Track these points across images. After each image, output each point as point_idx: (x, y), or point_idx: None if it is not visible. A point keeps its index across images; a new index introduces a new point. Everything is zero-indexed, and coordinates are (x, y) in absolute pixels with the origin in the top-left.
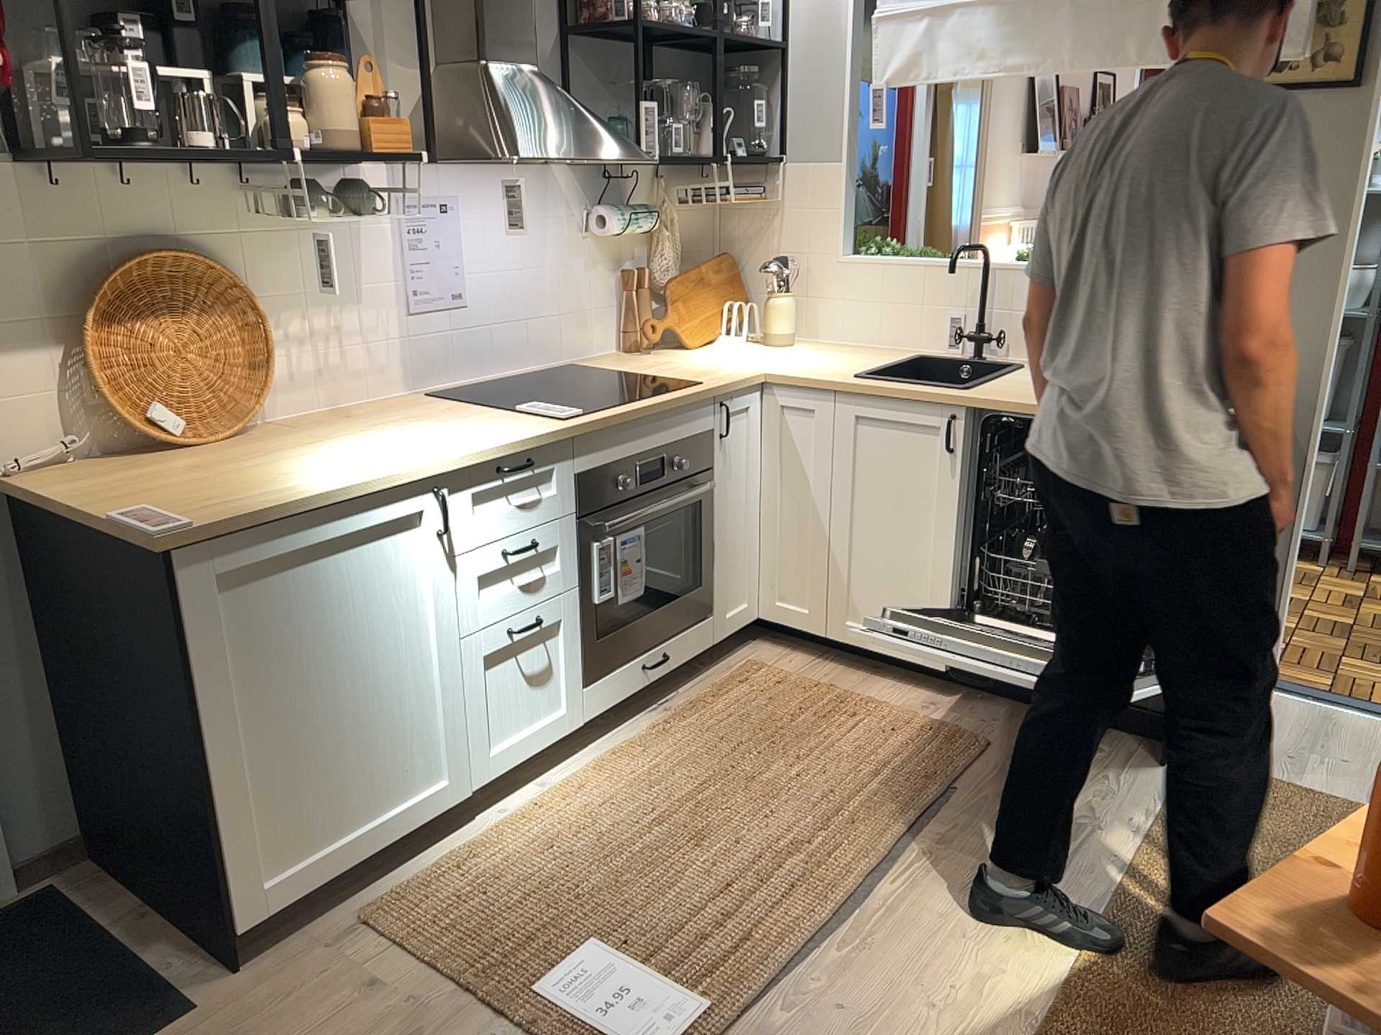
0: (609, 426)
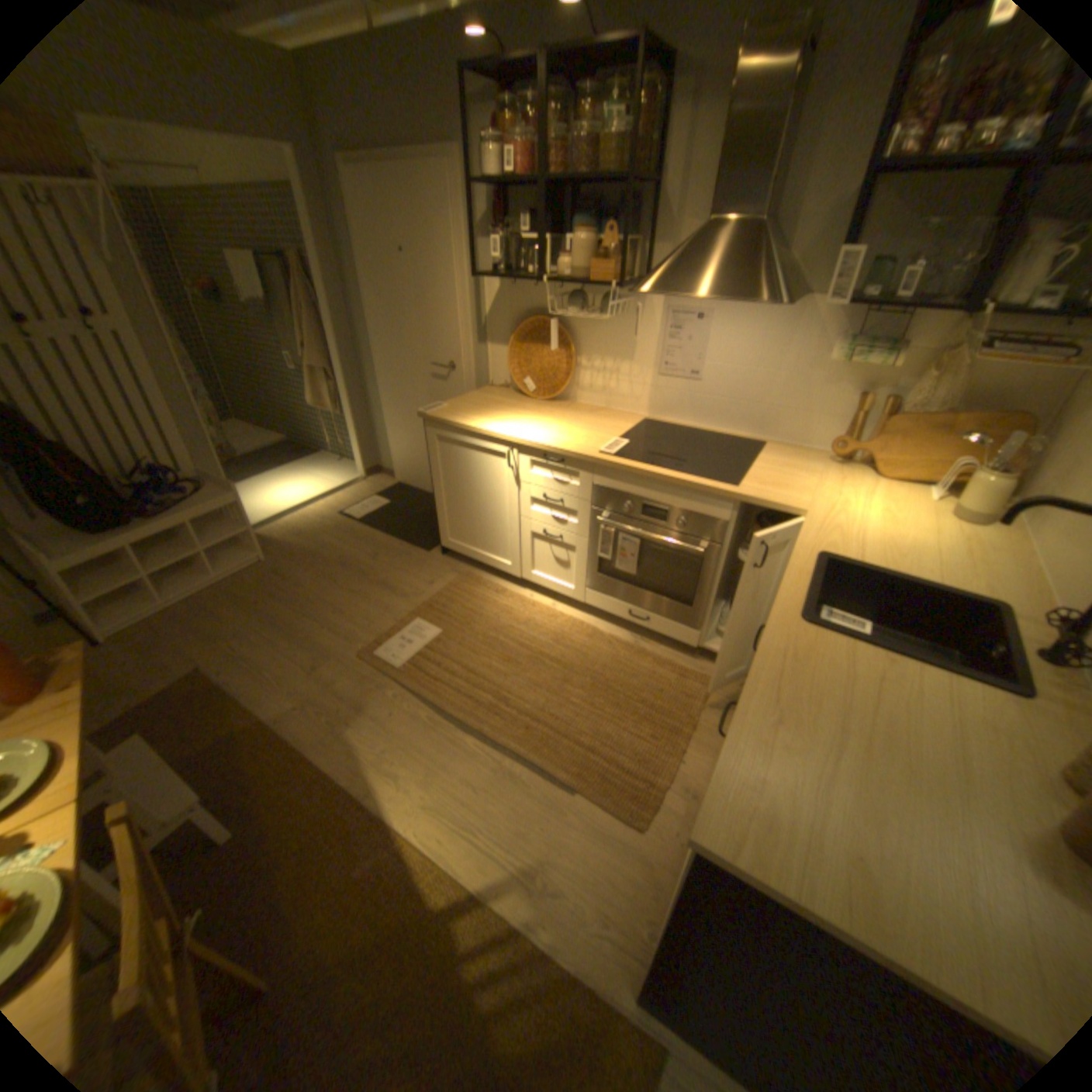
0: (619, 470)
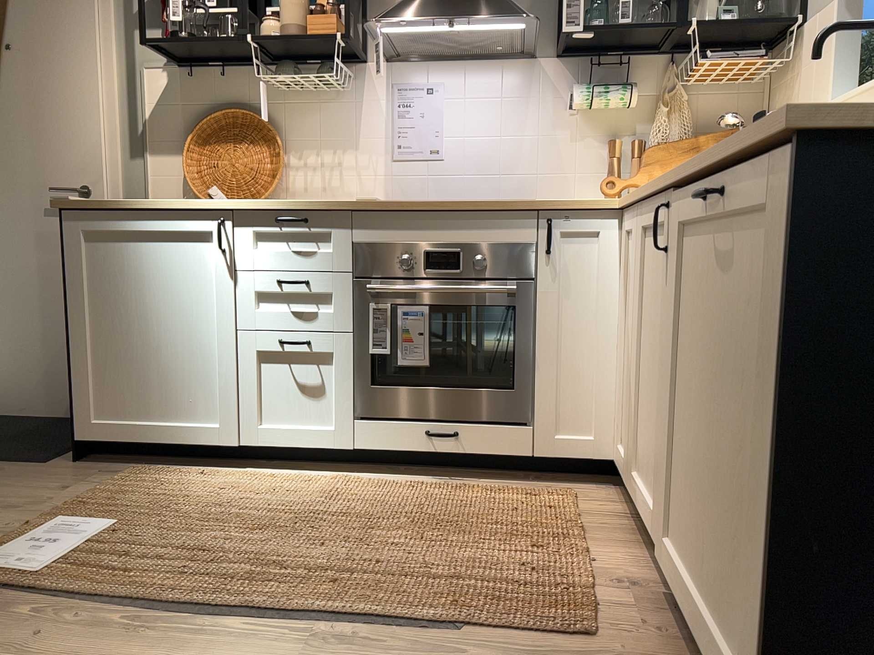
0: (389, 211)
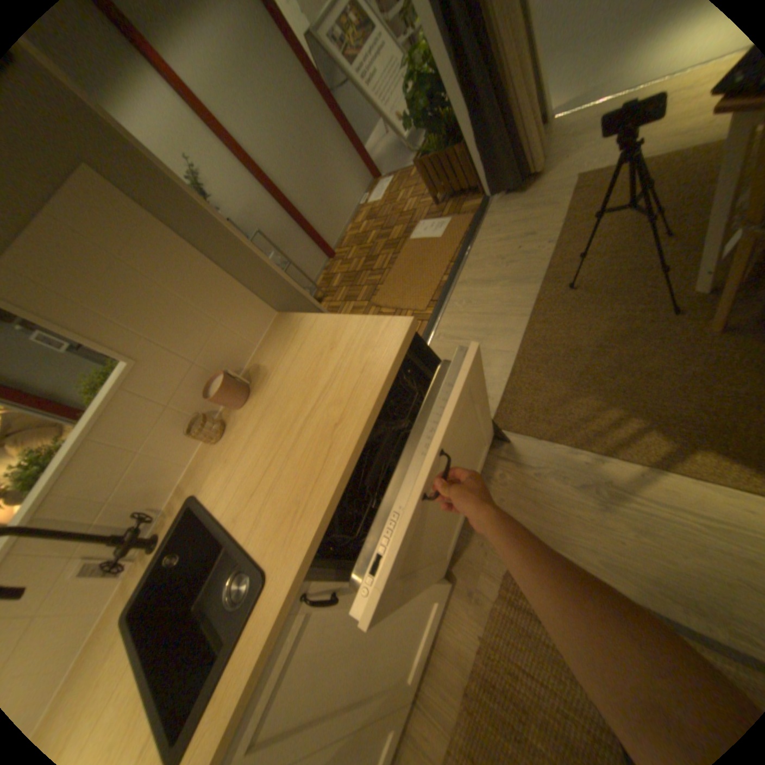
0: None
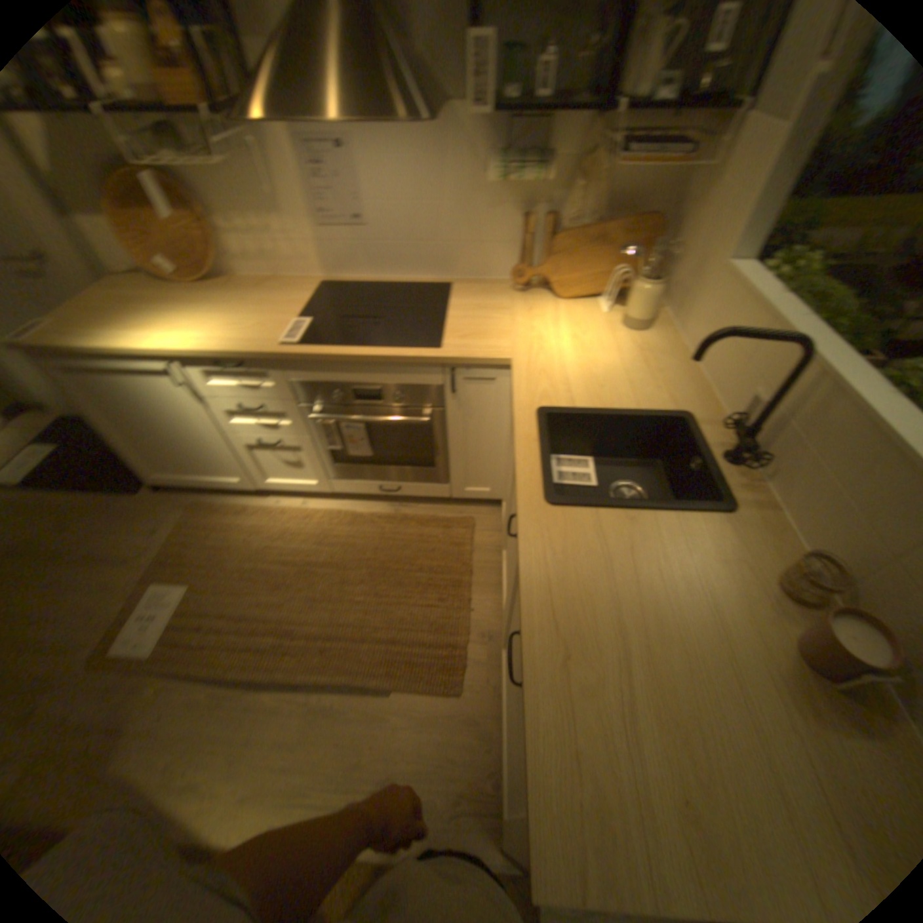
0: (308, 361)
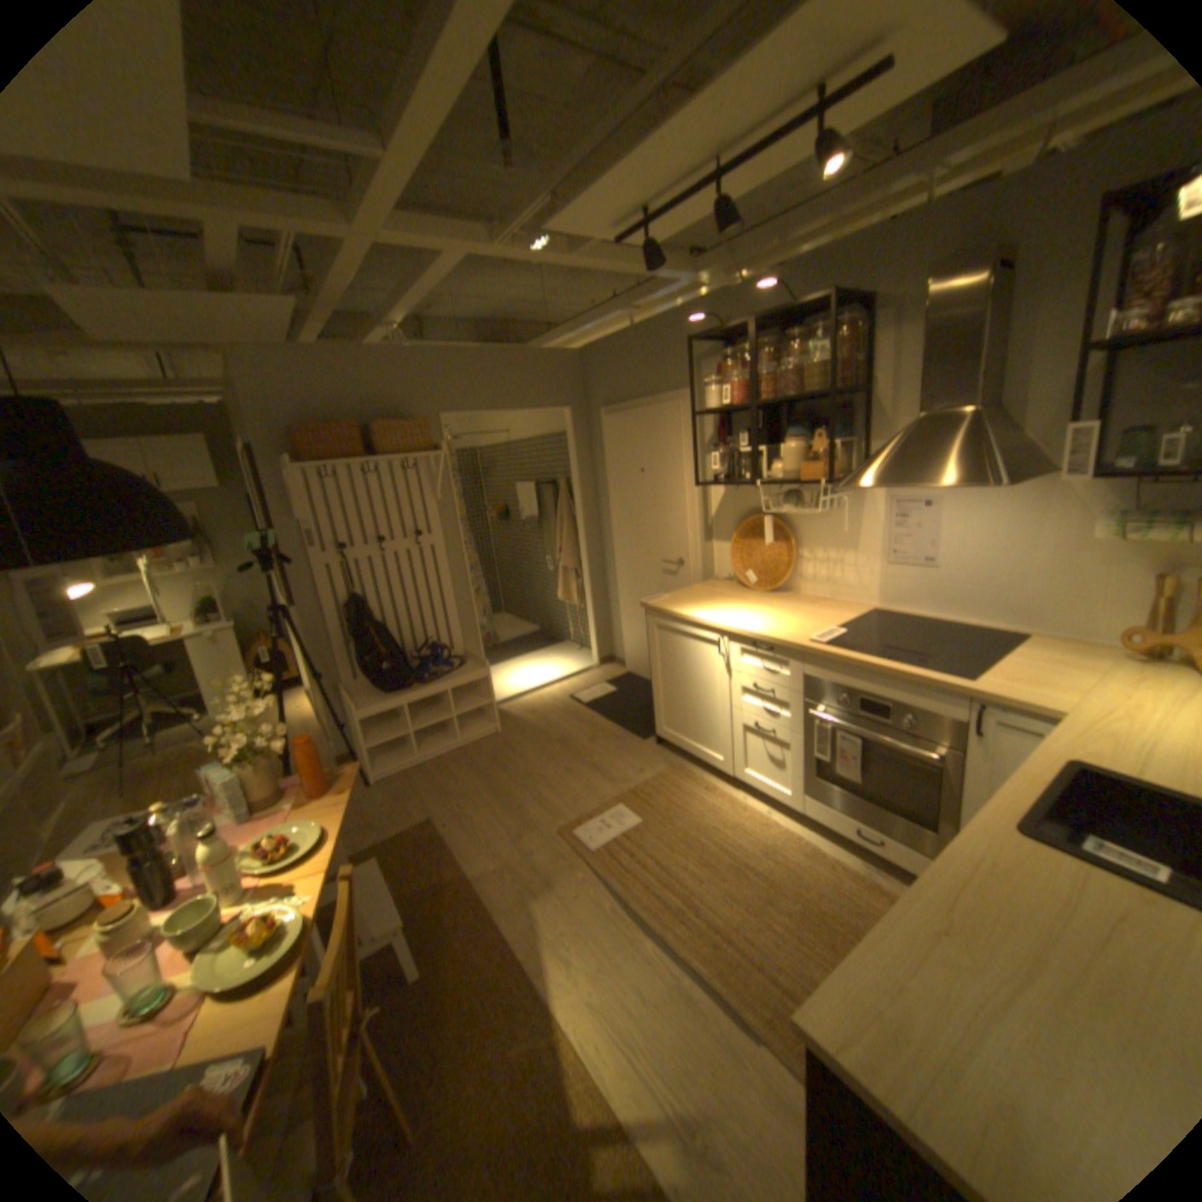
0: (830, 659)
